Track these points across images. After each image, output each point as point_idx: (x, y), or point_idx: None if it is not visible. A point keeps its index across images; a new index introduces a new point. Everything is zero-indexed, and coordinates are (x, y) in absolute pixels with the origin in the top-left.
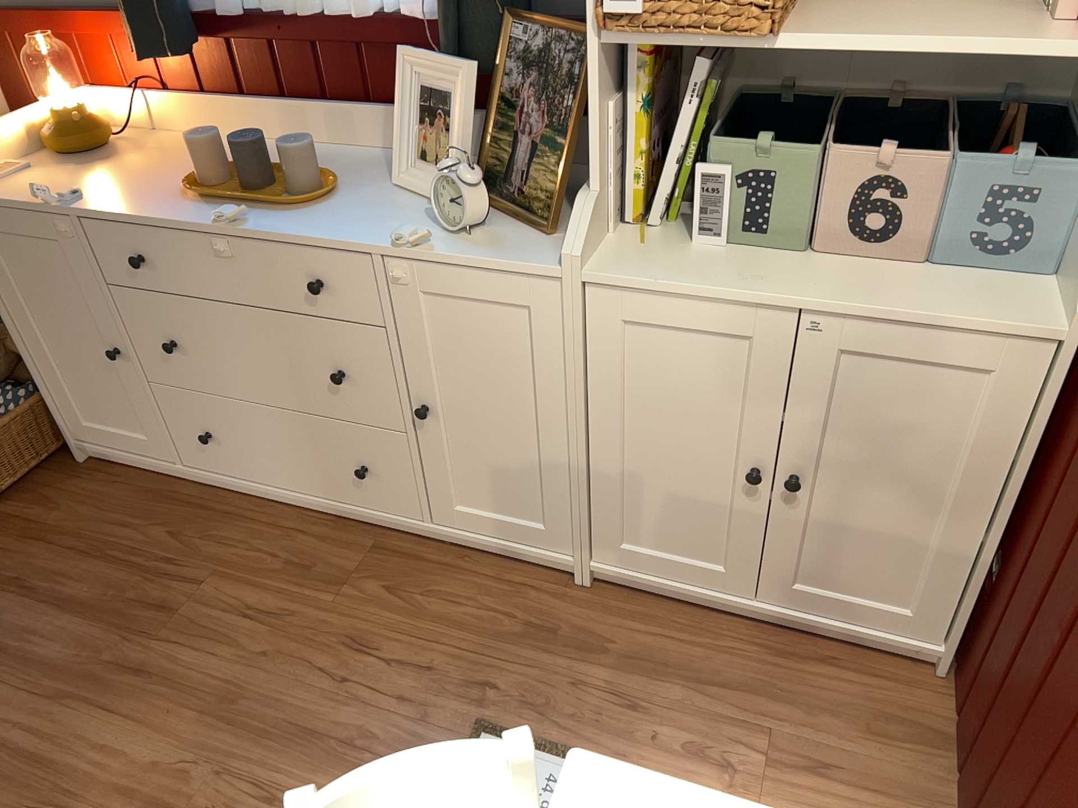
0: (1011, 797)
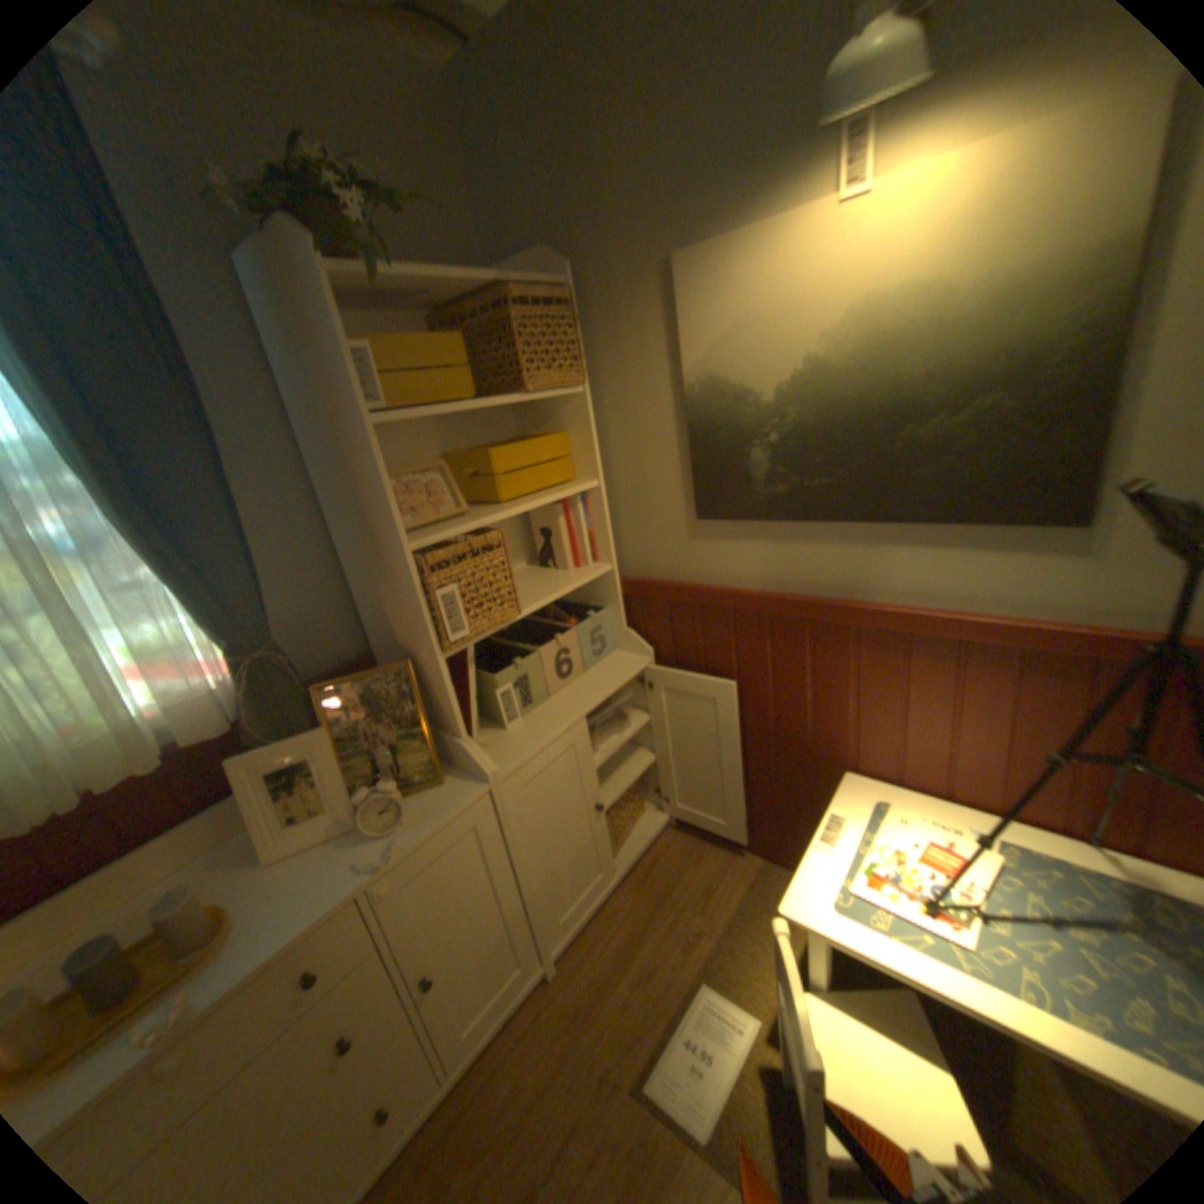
0: (775, 802)
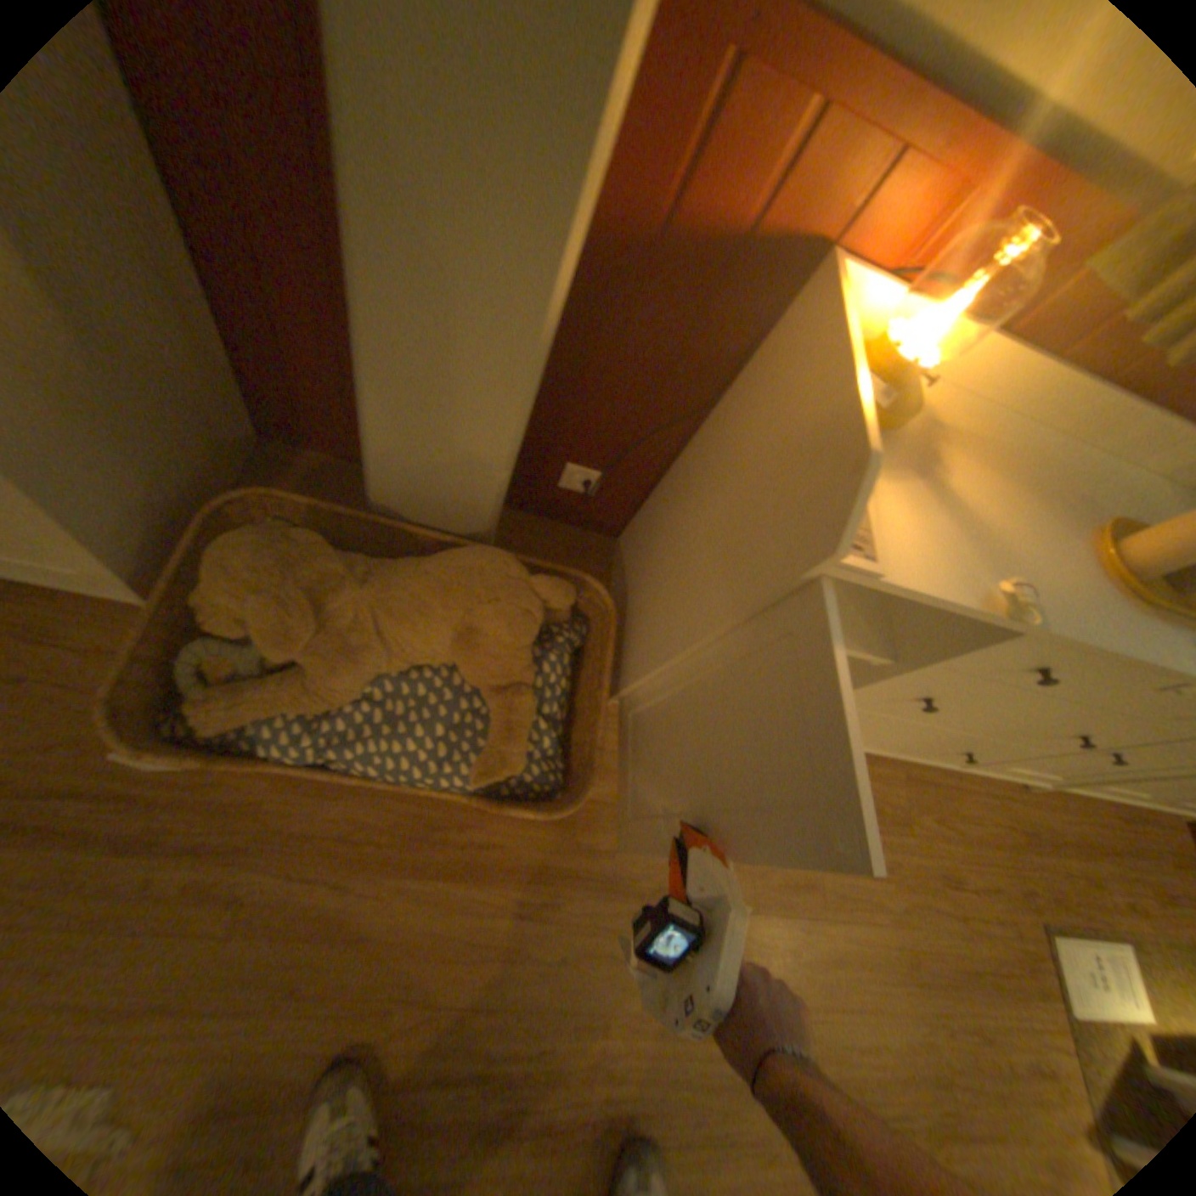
0: None
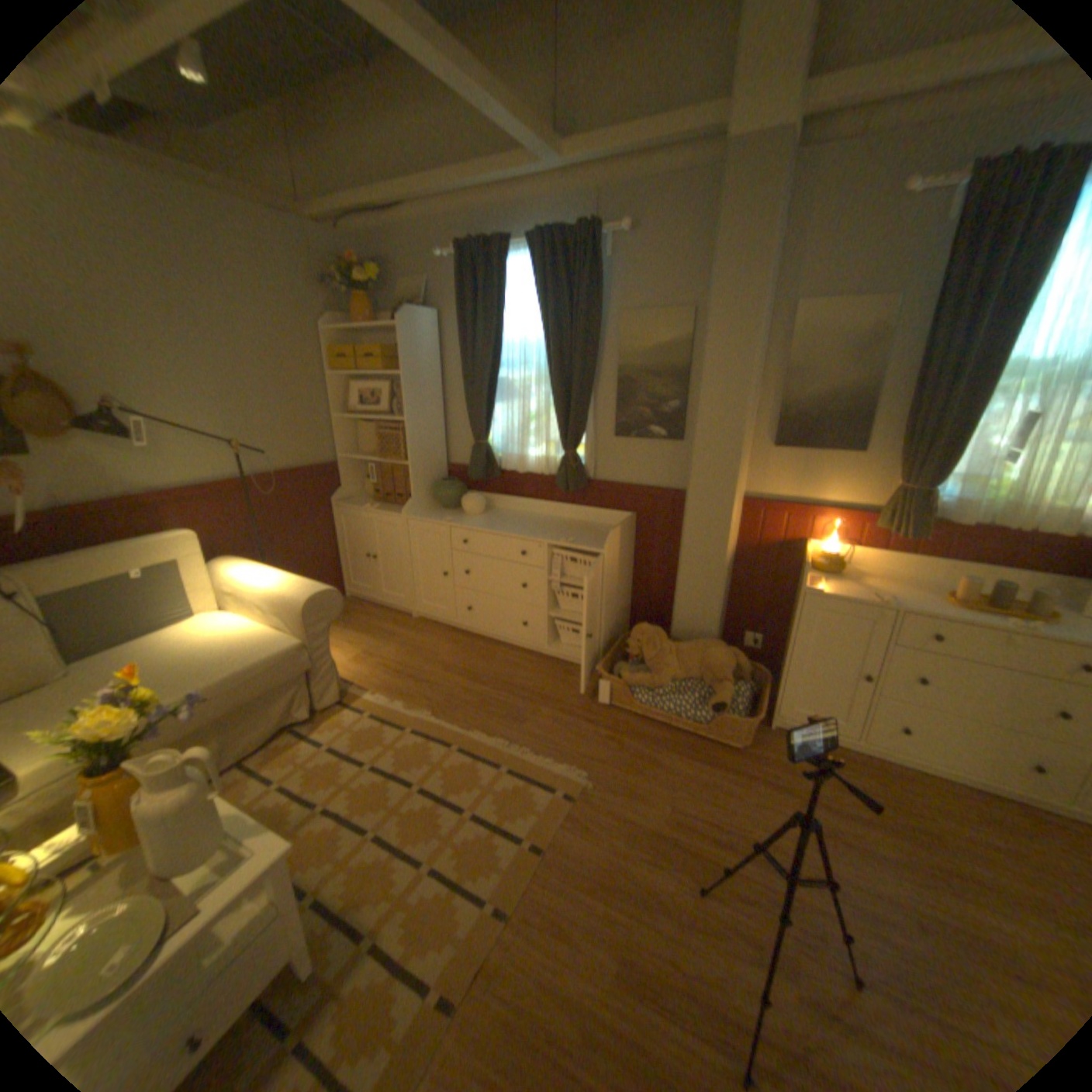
0: None
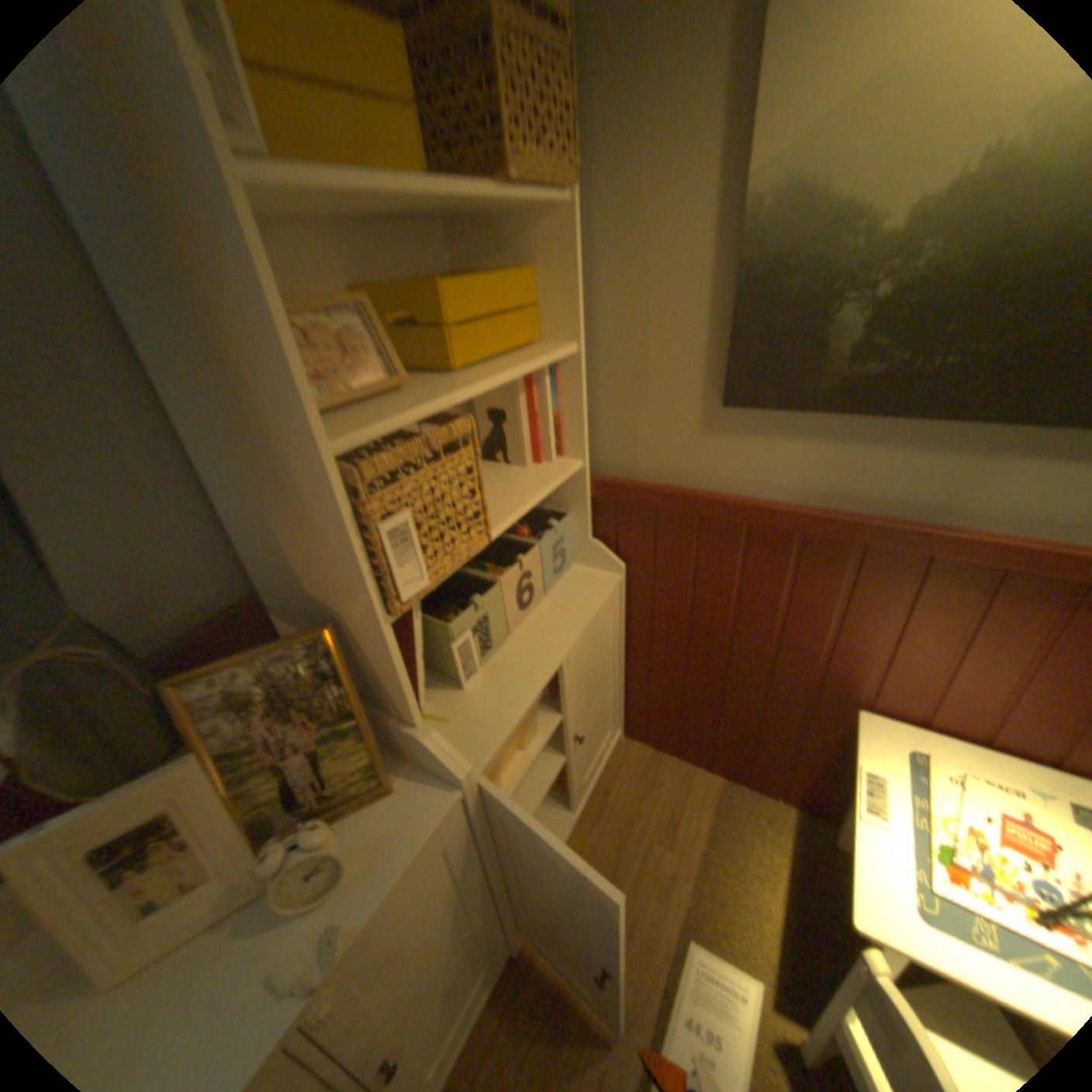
0: (751, 728)
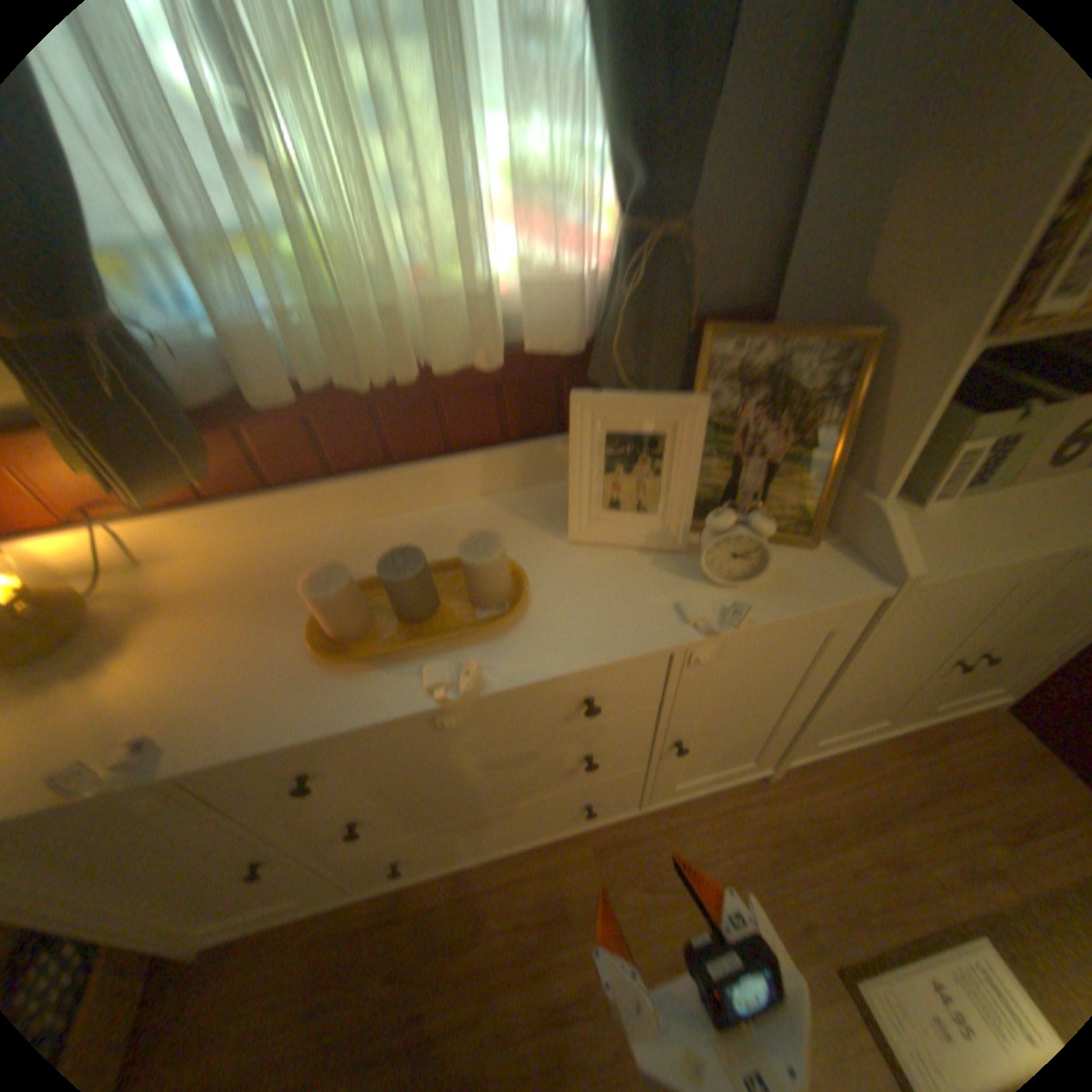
0: None
